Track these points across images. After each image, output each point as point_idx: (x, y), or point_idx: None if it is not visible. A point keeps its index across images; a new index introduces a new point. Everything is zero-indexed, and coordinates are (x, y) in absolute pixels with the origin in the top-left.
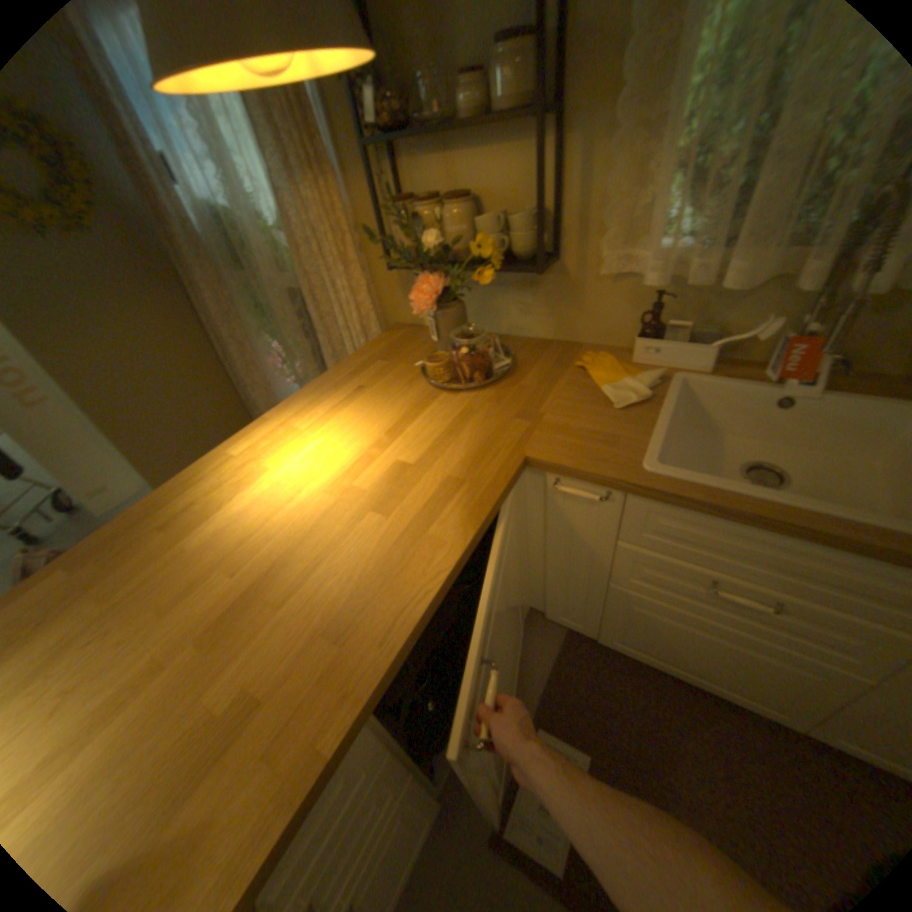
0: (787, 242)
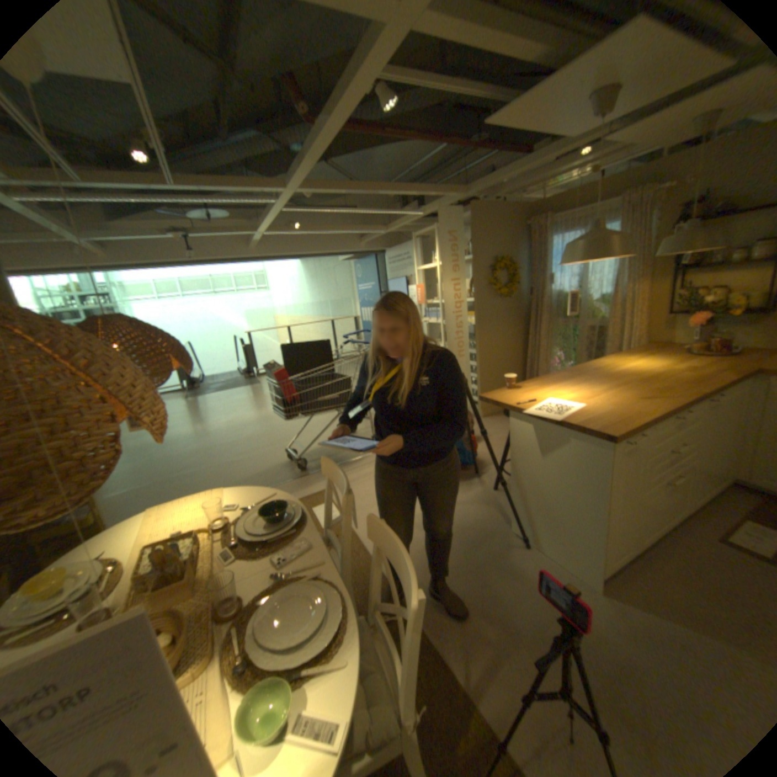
0: None
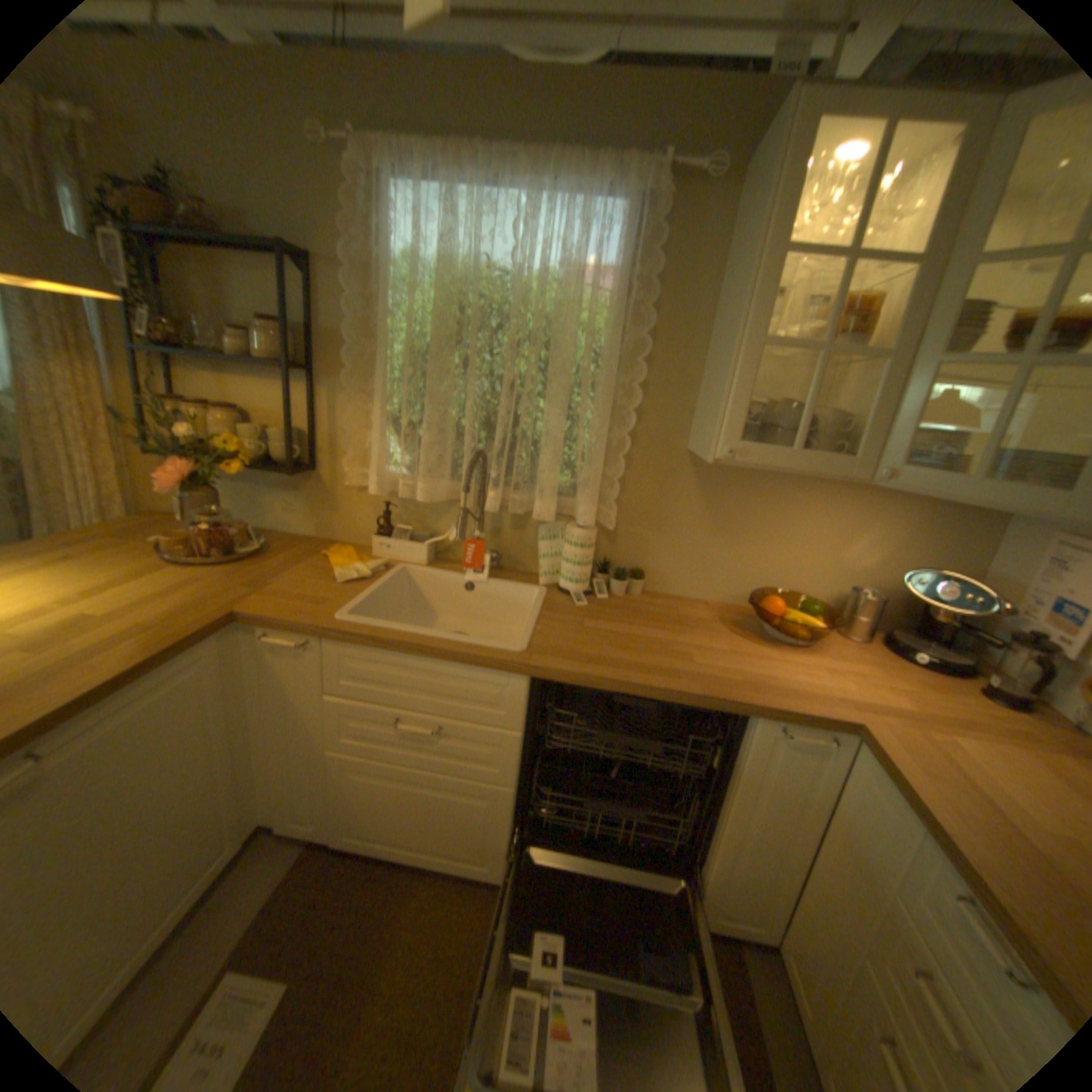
0: (450, 478)
